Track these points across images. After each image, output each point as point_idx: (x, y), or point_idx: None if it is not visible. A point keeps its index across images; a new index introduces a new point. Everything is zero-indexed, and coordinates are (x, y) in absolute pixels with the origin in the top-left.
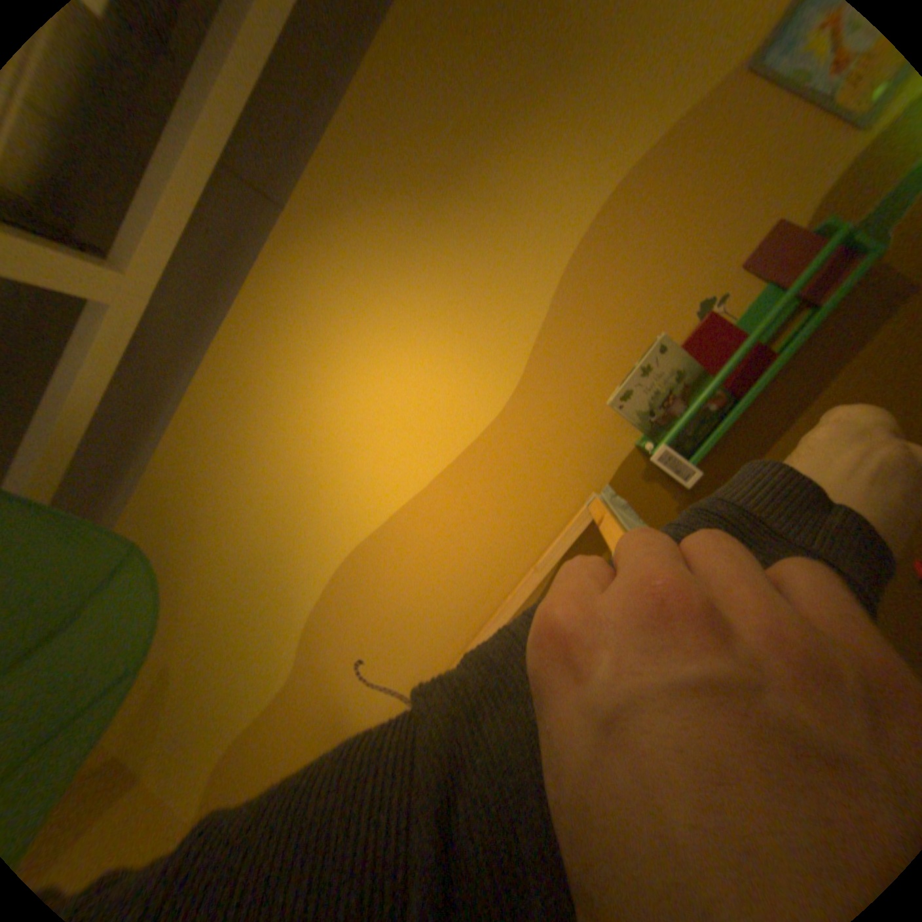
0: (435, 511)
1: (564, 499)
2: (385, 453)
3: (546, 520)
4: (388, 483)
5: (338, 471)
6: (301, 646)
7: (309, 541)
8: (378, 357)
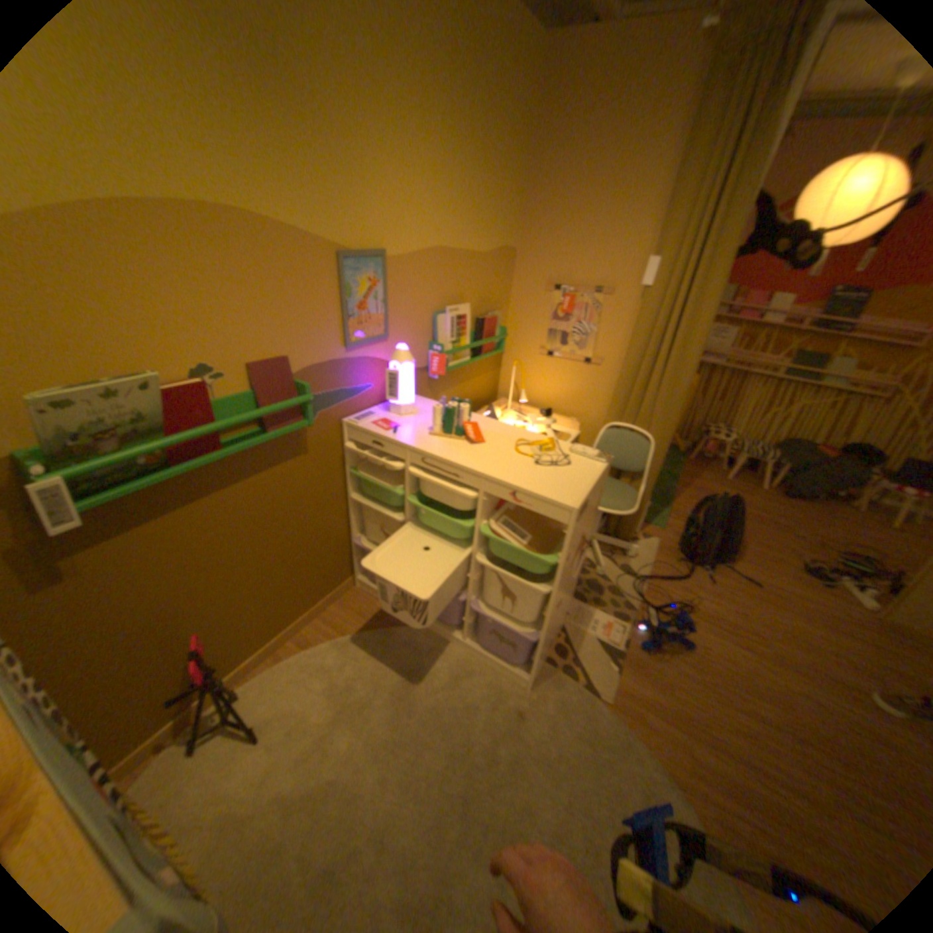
0: None
1: None
2: None
3: None
4: None
5: None
6: None
7: None
8: None
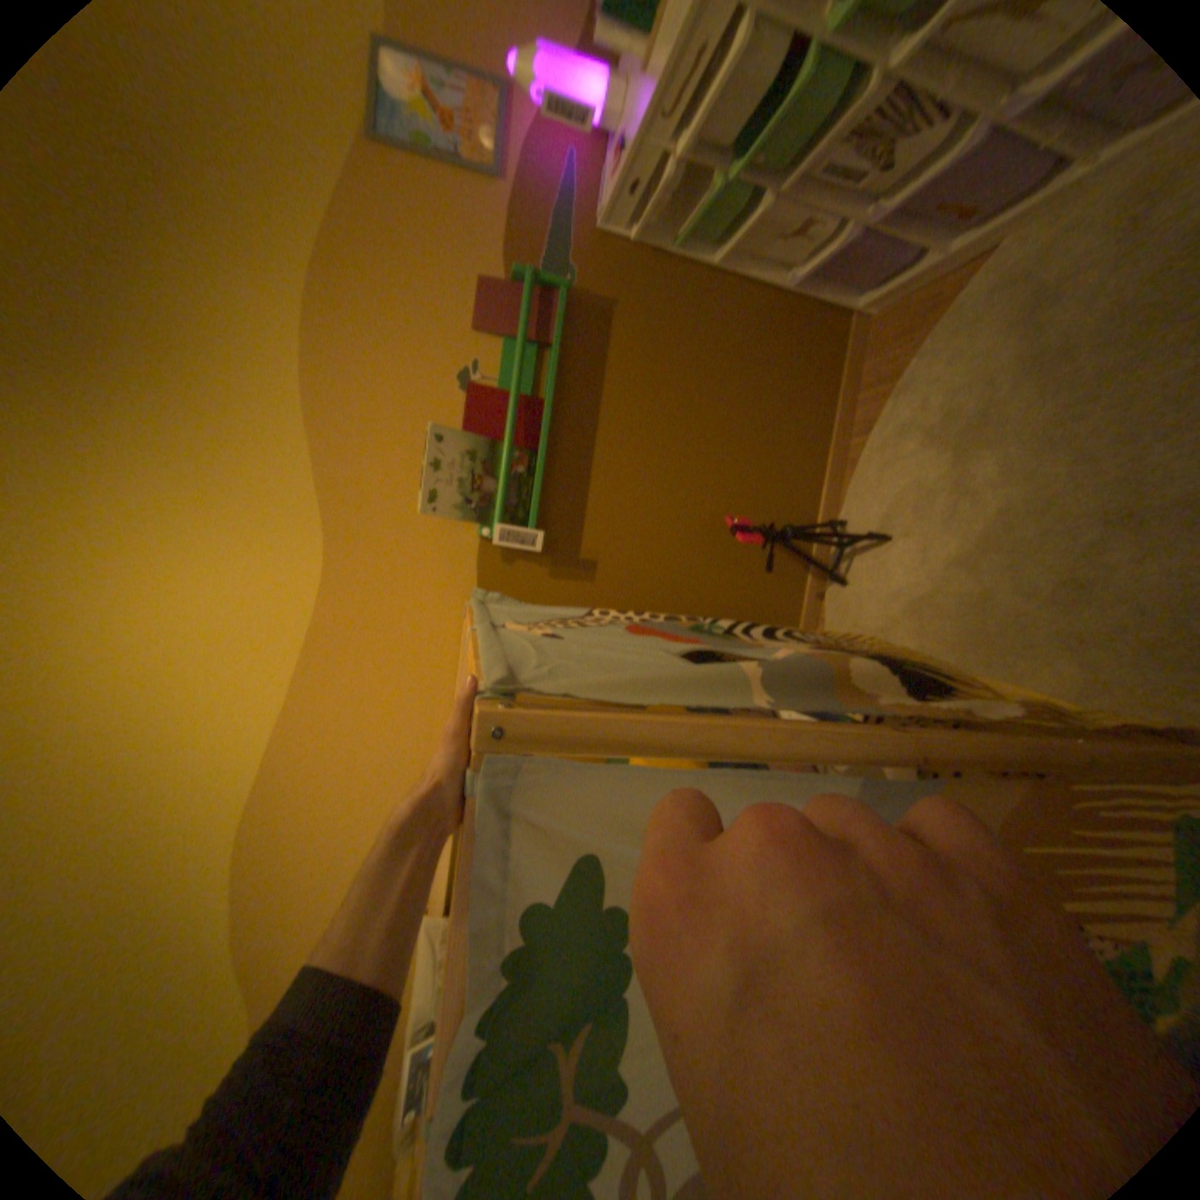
0: (316, 717)
1: (446, 623)
2: (210, 692)
3: (442, 653)
4: (237, 722)
5: (158, 748)
6: (247, 977)
7: (172, 854)
8: (123, 587)
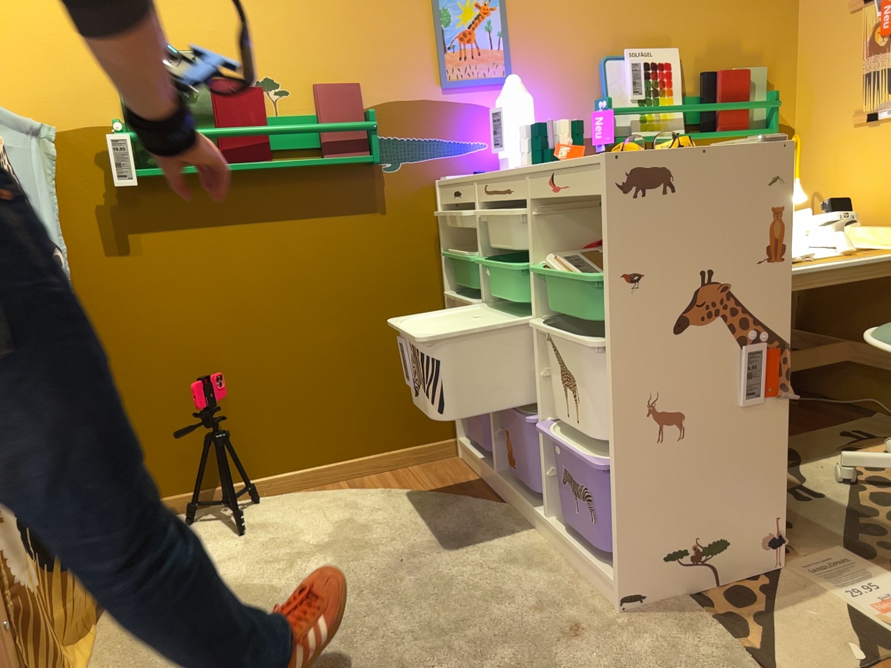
0: None
1: (7, 105)
2: None
3: None
4: None
5: None
6: None
7: None
8: None
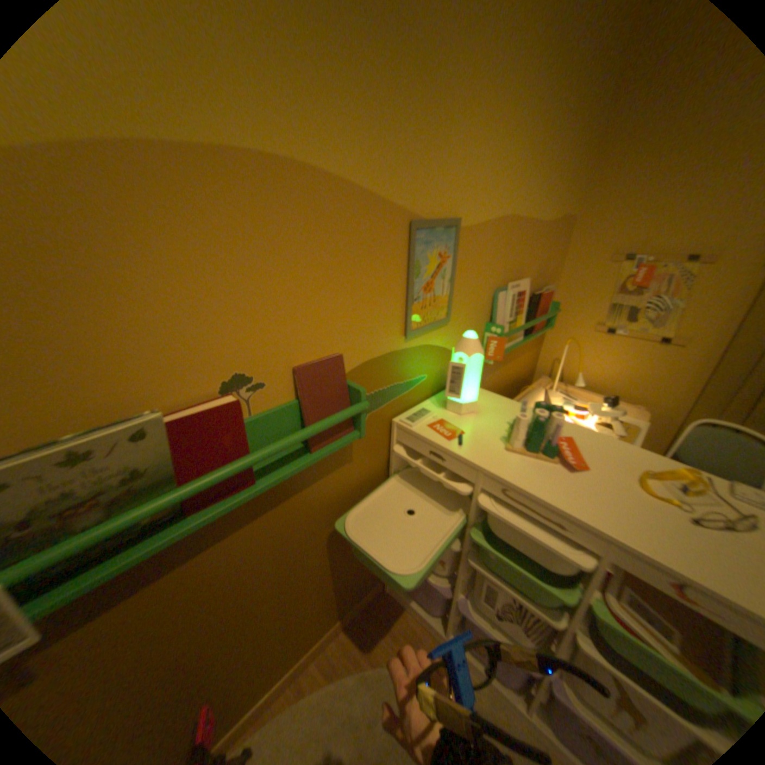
0: None
1: None
2: None
3: None
4: None
5: None
6: None
7: None
8: None
